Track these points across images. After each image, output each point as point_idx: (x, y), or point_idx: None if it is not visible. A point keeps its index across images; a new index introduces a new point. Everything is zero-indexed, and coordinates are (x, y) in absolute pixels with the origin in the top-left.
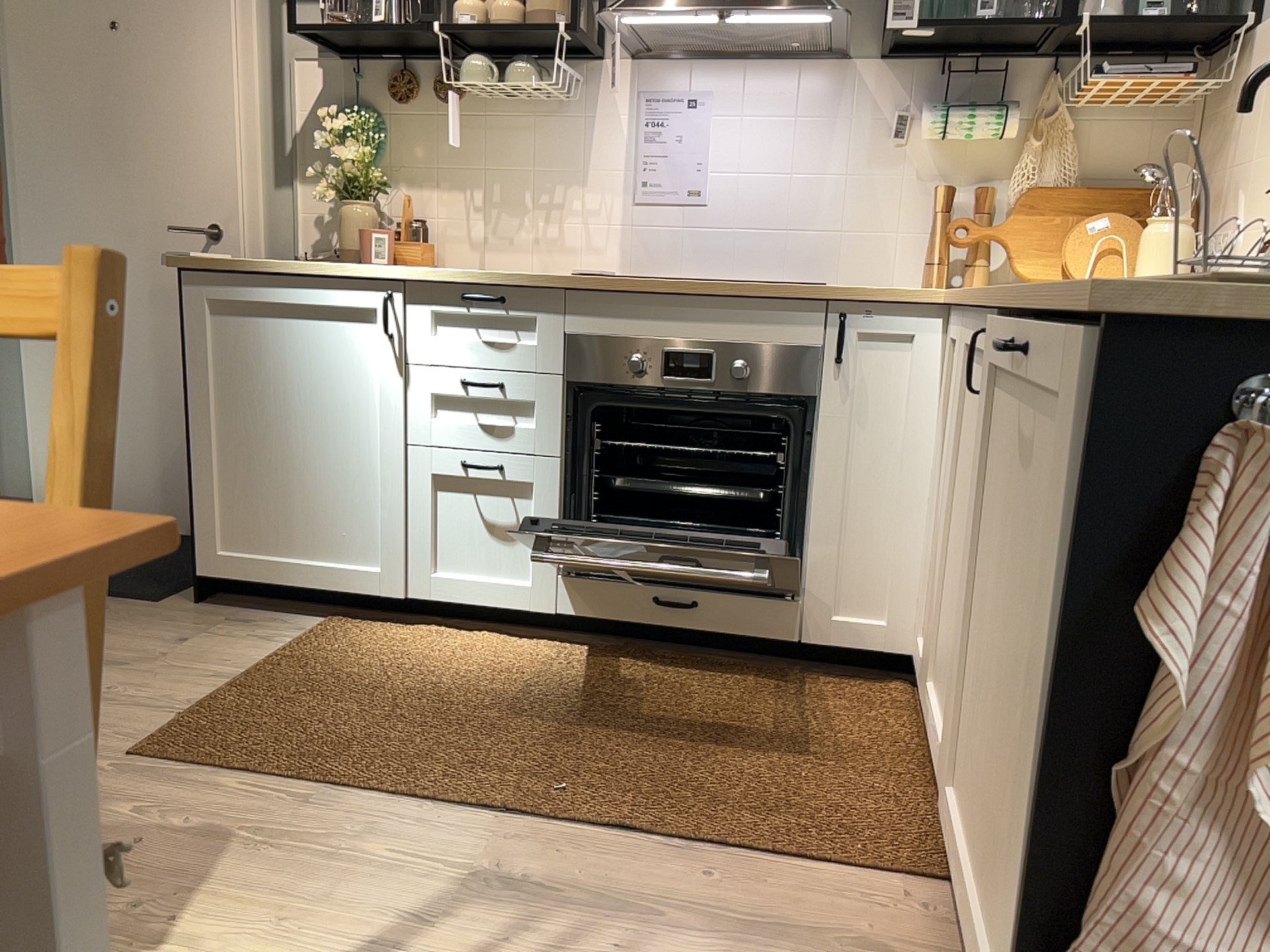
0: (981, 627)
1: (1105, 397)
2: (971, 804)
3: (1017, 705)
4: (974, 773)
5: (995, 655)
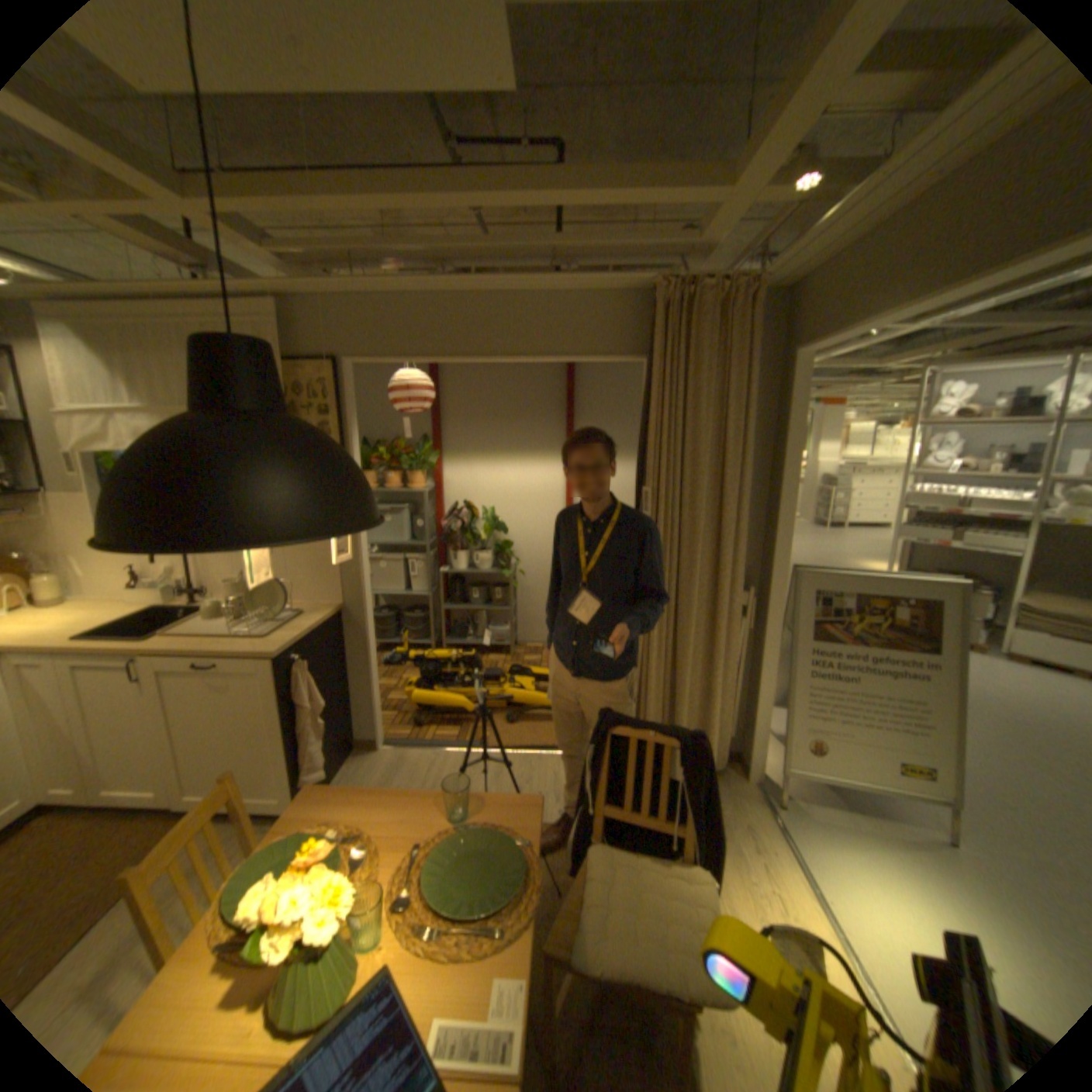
0: (176, 743)
1: (268, 667)
2: (199, 790)
3: (233, 745)
4: (197, 781)
5: (199, 744)
